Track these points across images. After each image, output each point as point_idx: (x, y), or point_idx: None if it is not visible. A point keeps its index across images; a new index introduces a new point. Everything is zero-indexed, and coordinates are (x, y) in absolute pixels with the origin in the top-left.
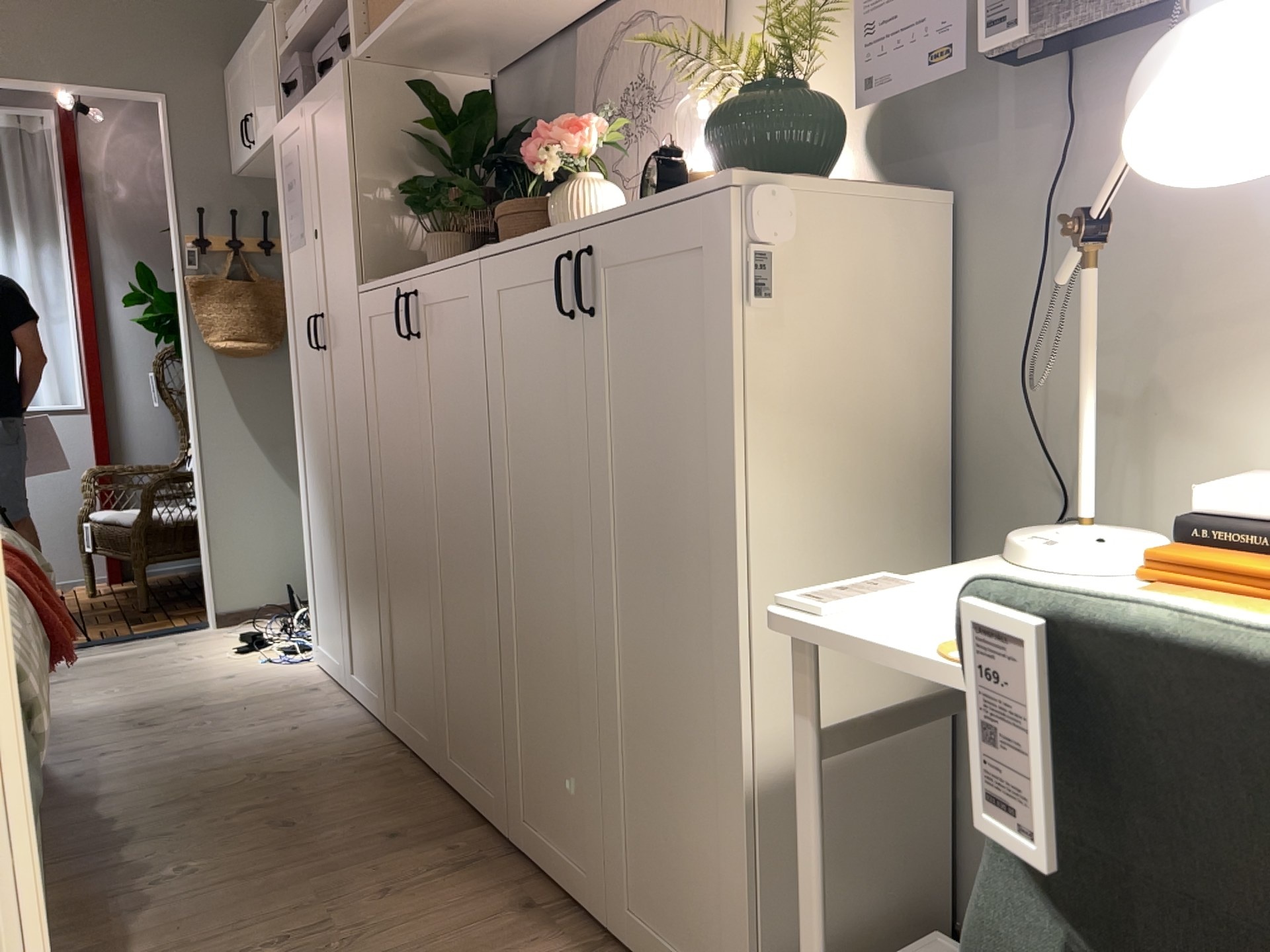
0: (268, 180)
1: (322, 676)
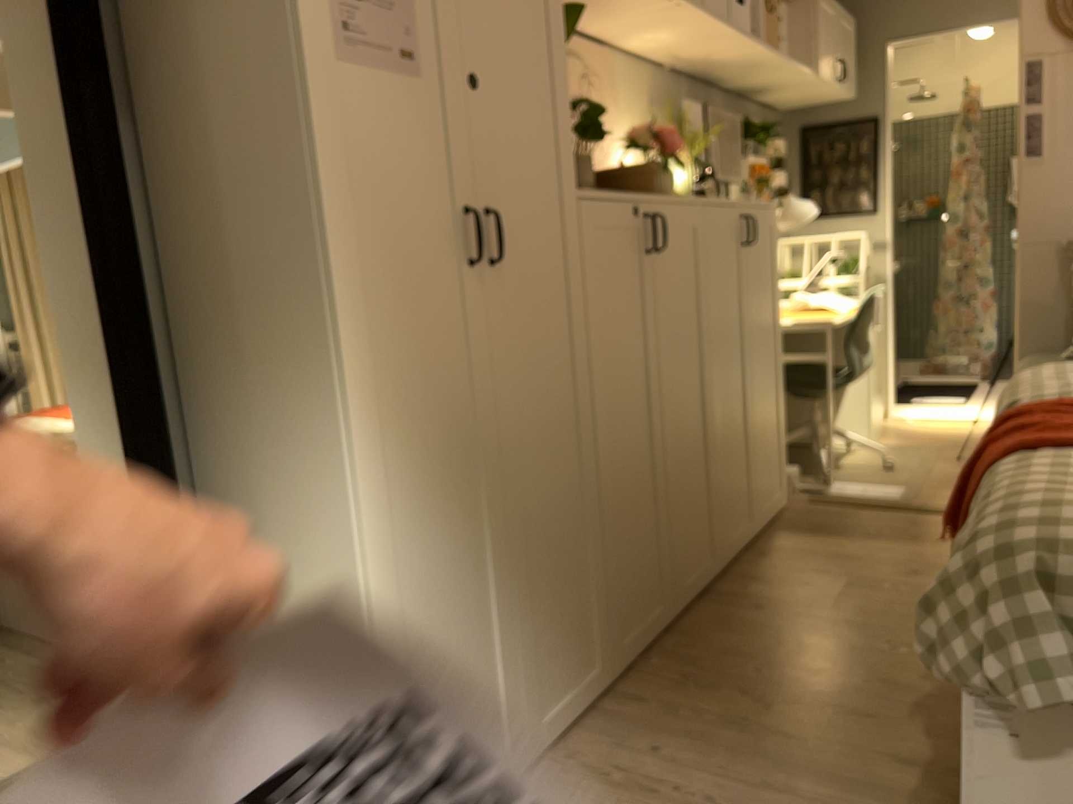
0: None
1: None
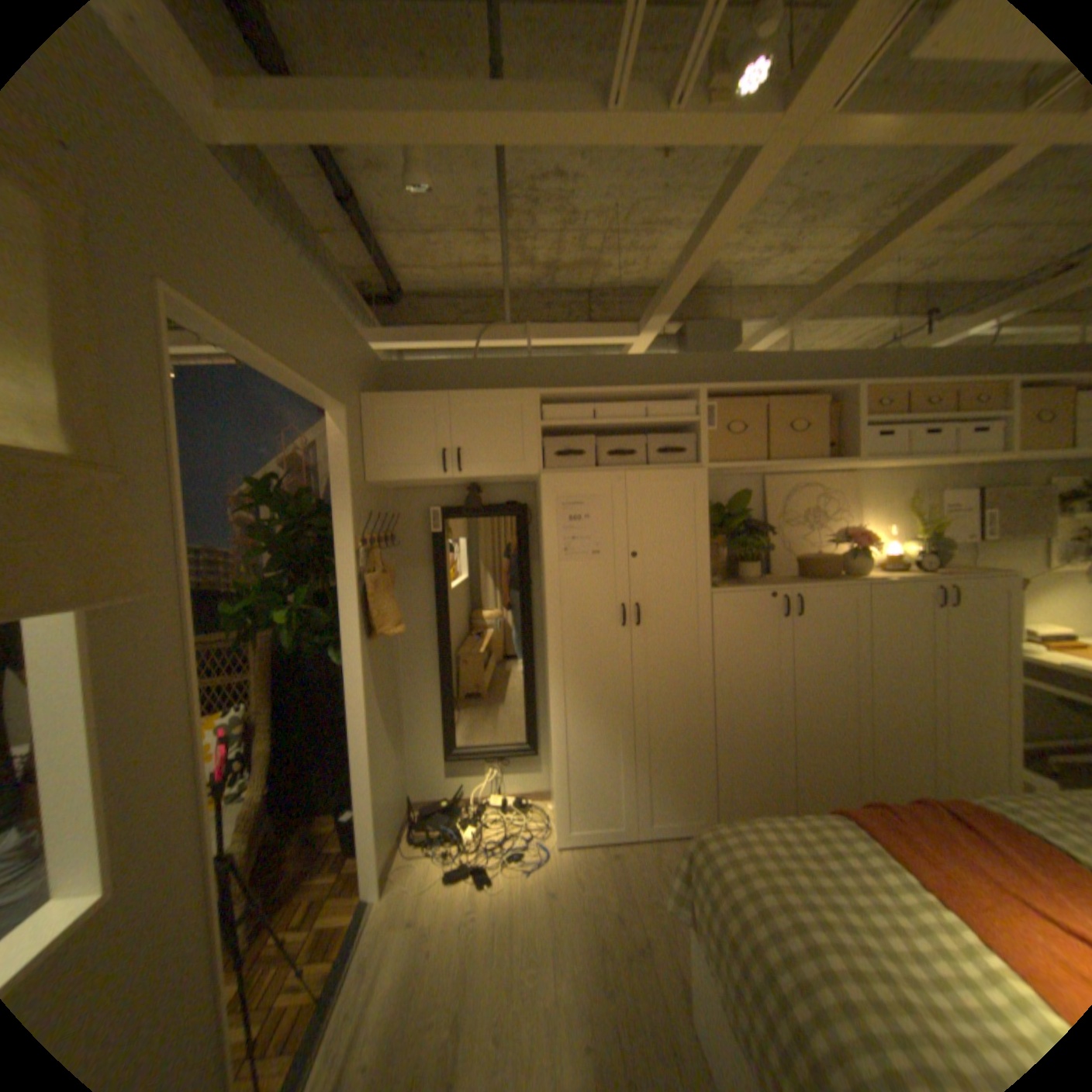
0: (376, 487)
1: (591, 851)
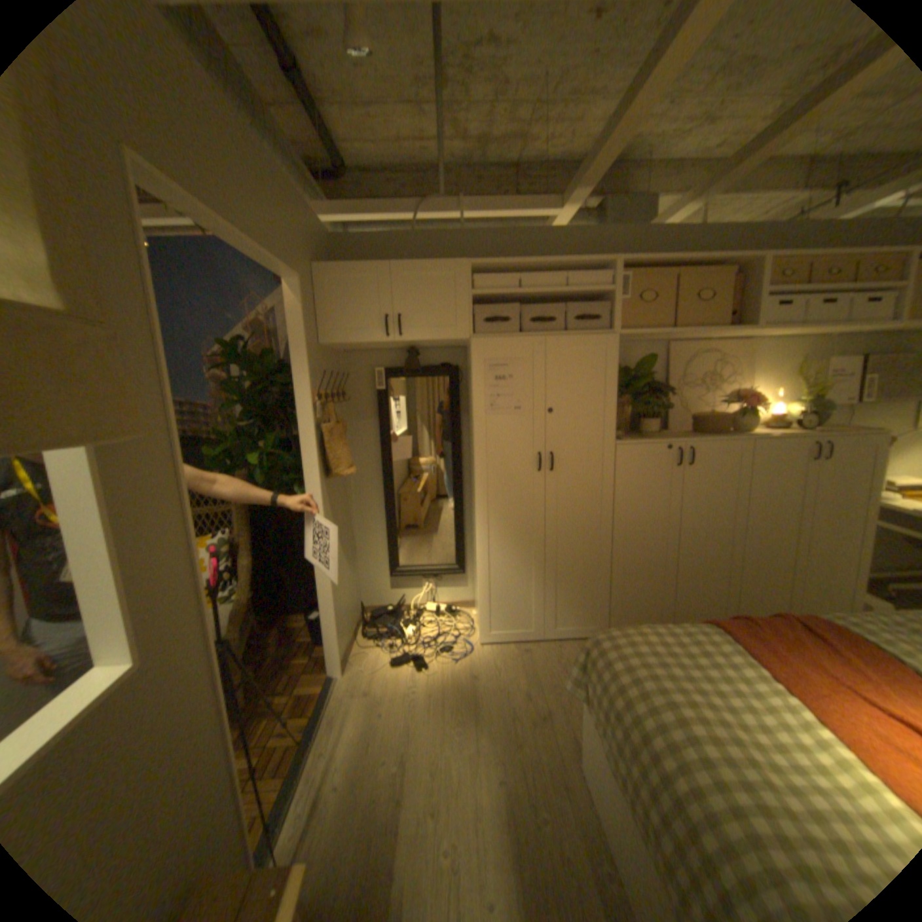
0: (328, 349)
1: (507, 646)
